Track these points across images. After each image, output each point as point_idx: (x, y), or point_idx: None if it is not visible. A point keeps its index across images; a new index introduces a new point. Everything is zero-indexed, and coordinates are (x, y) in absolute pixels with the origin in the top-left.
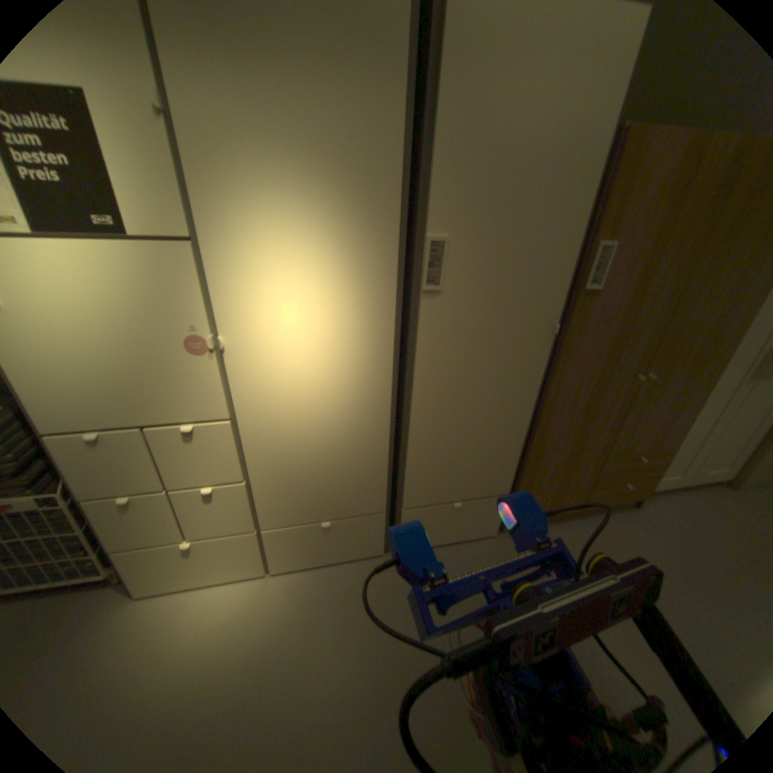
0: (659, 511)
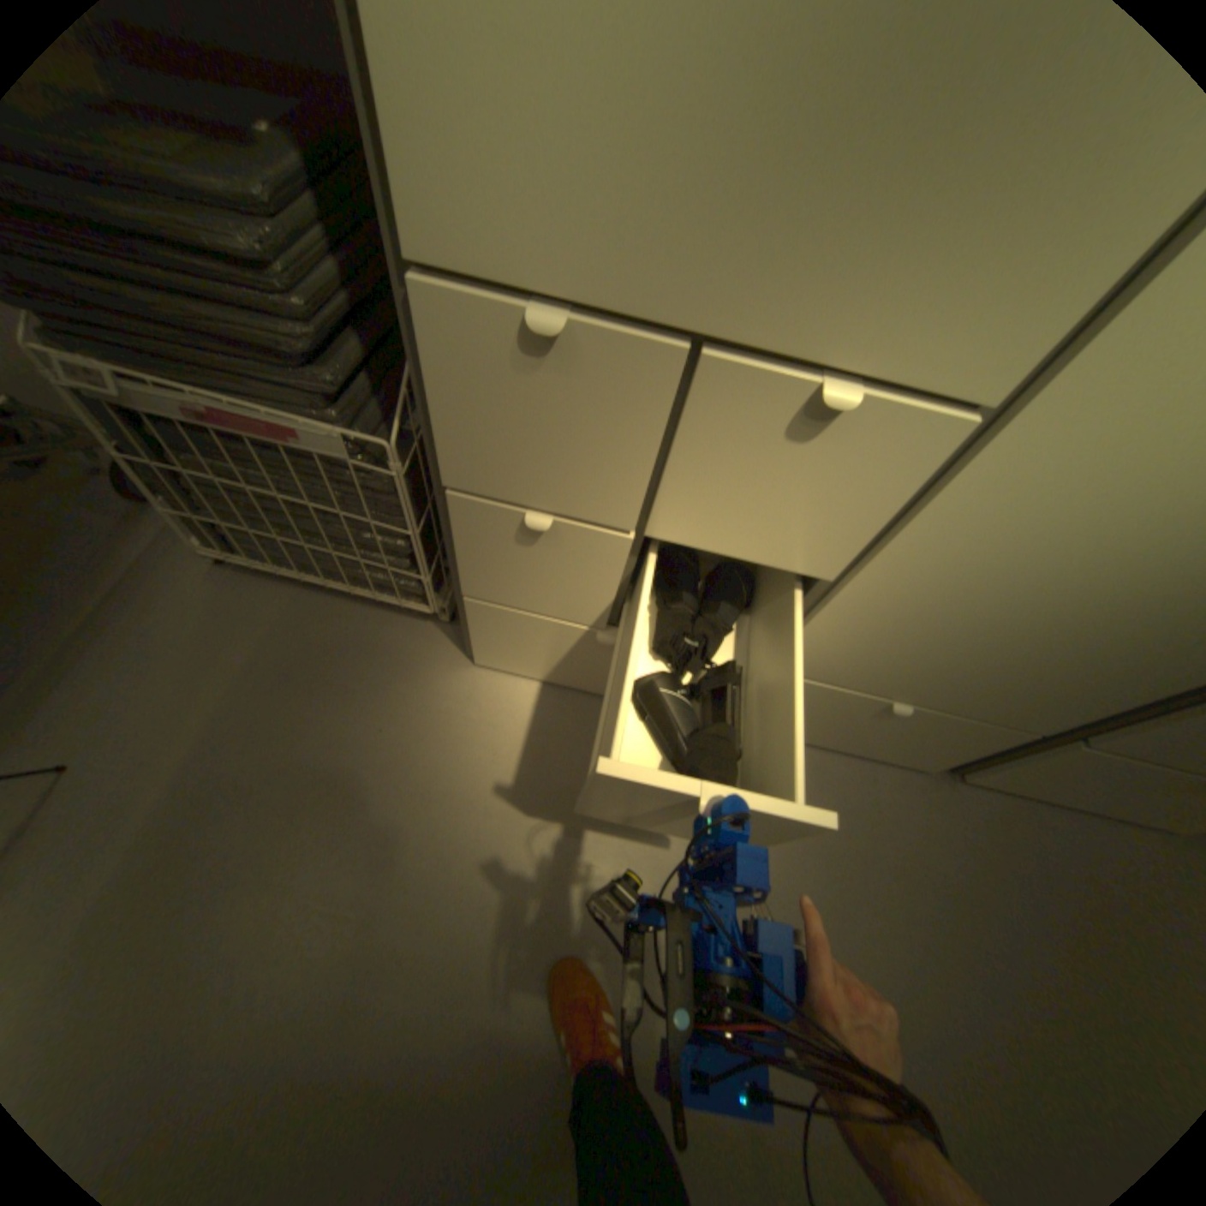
0: None
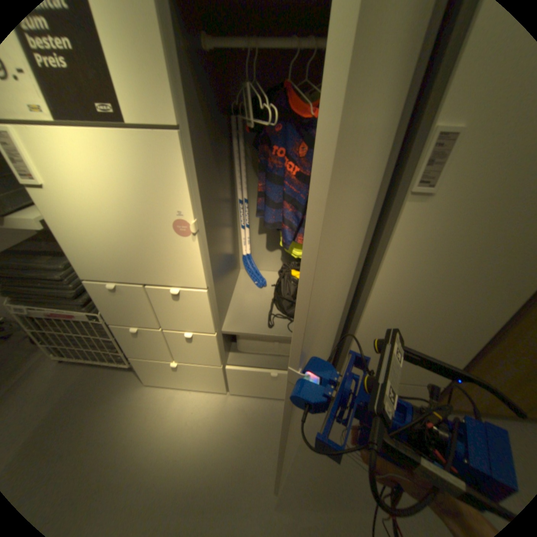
0: None
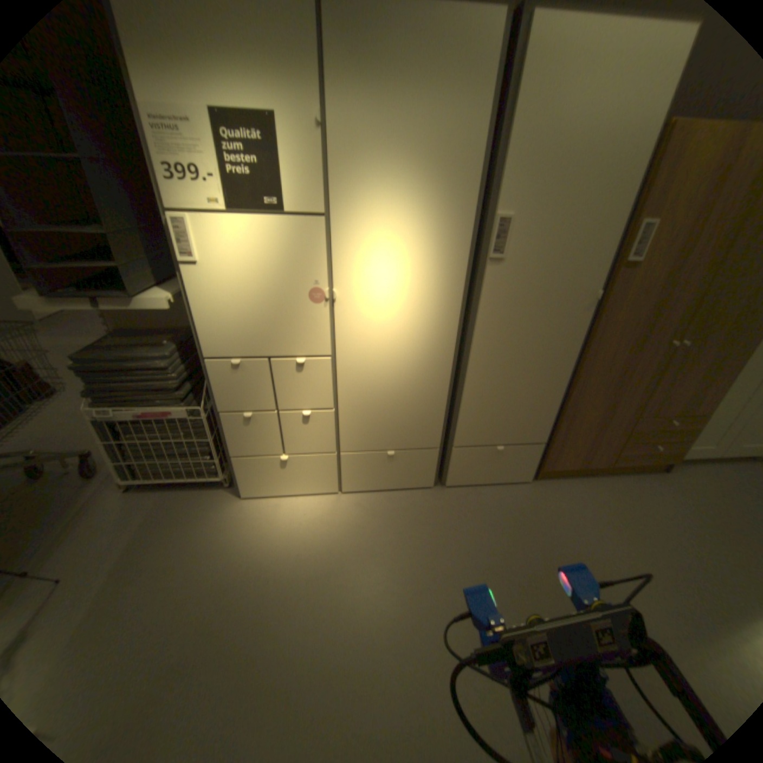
0: (689, 476)
